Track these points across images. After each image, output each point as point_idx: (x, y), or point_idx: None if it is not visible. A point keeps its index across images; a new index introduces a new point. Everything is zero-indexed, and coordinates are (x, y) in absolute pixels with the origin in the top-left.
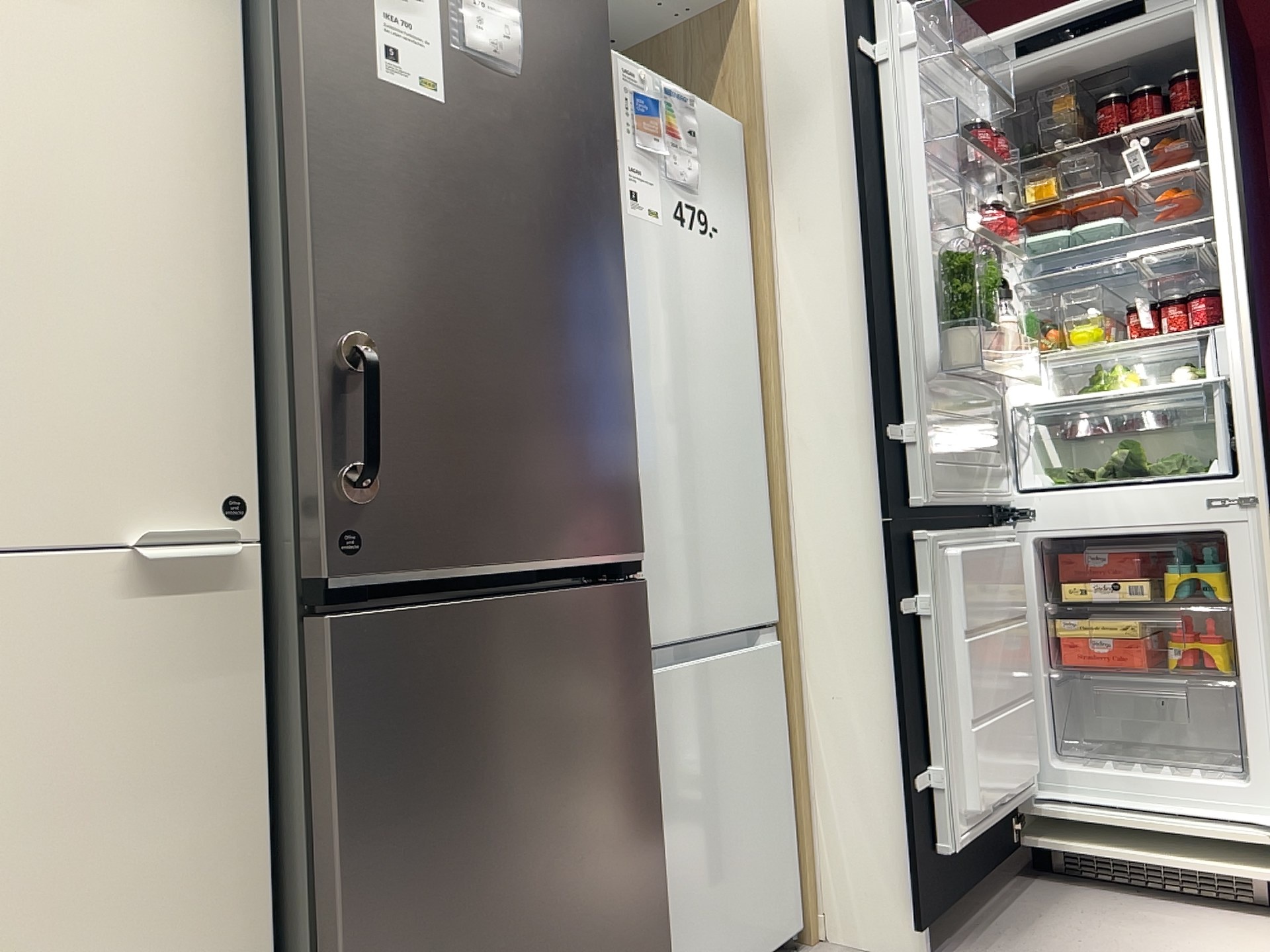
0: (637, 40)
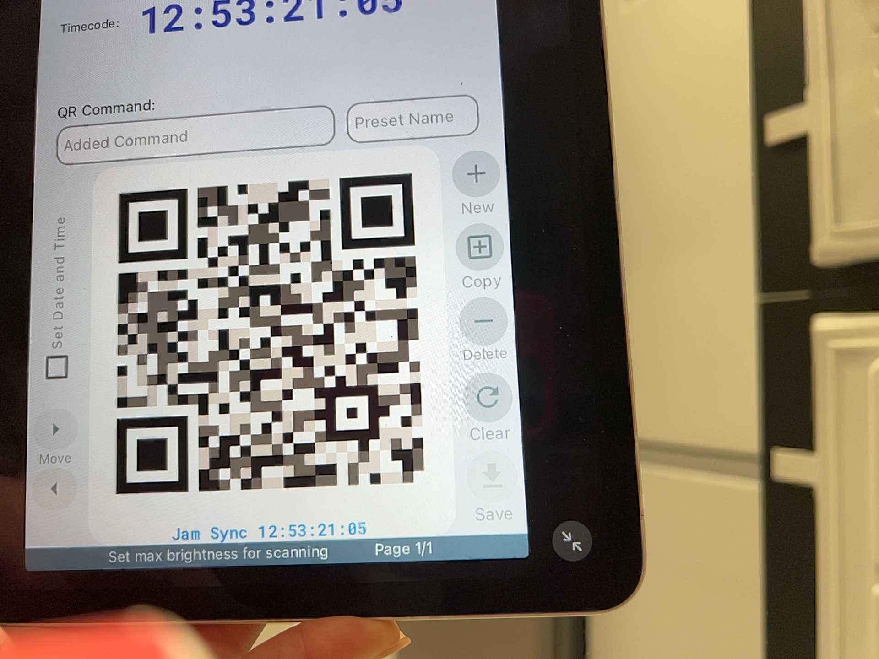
0: None
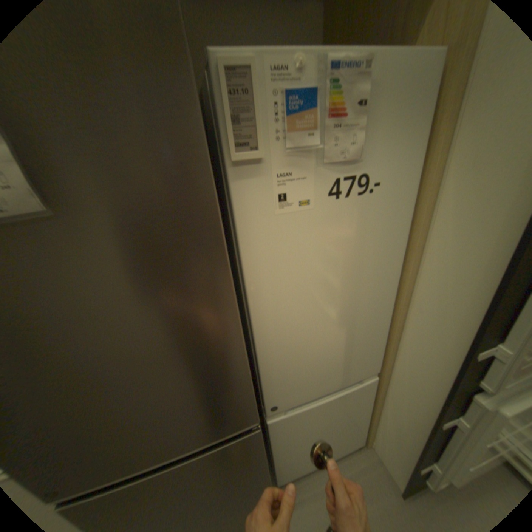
0: None
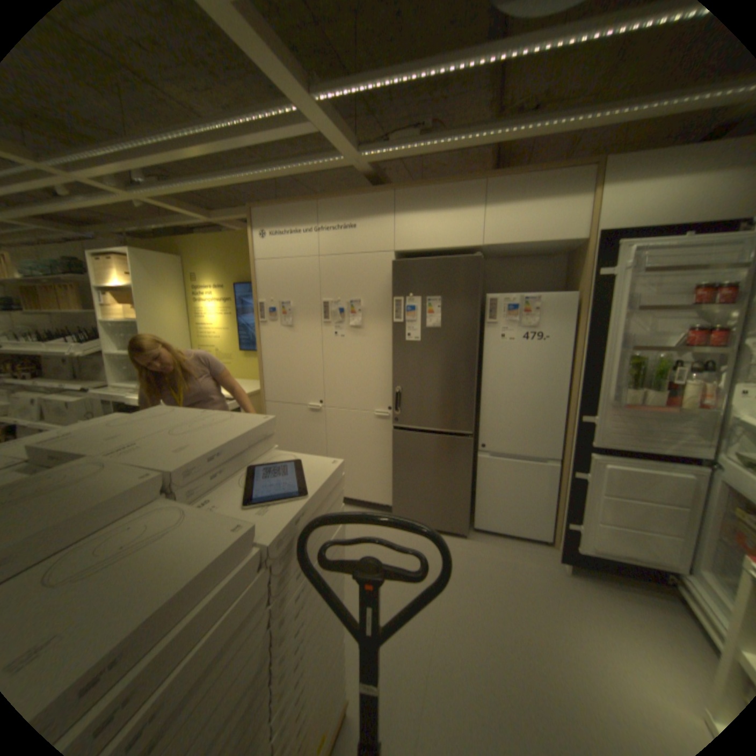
0: (575, 247)
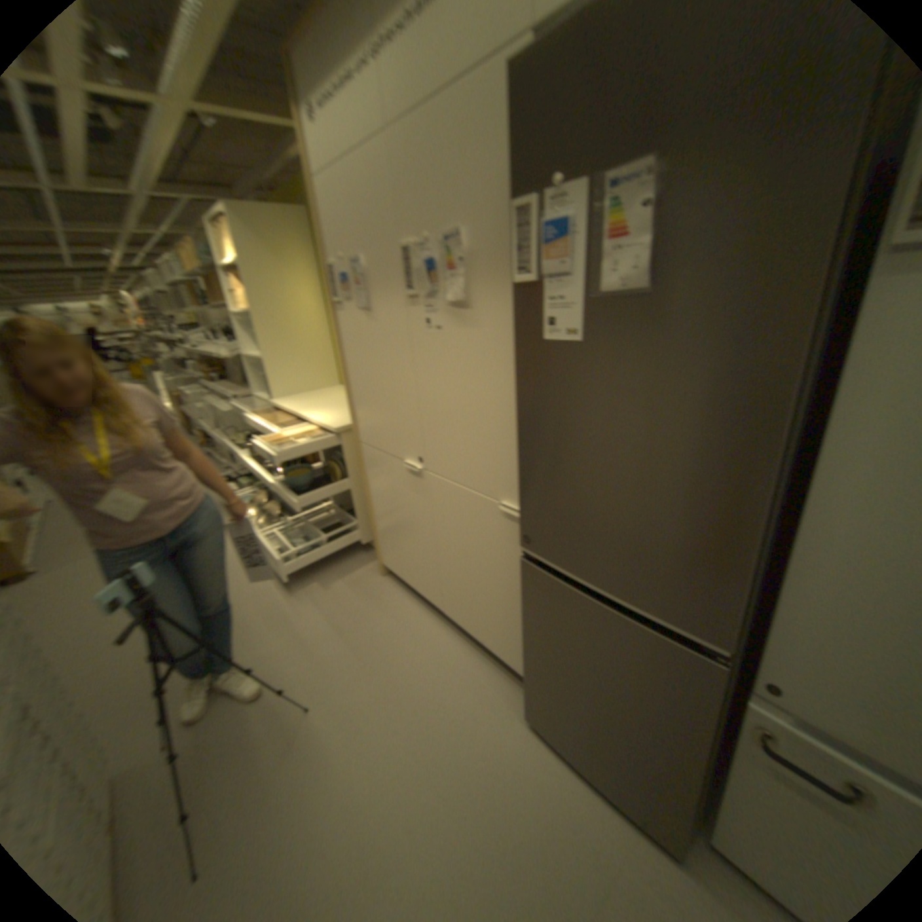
0: None
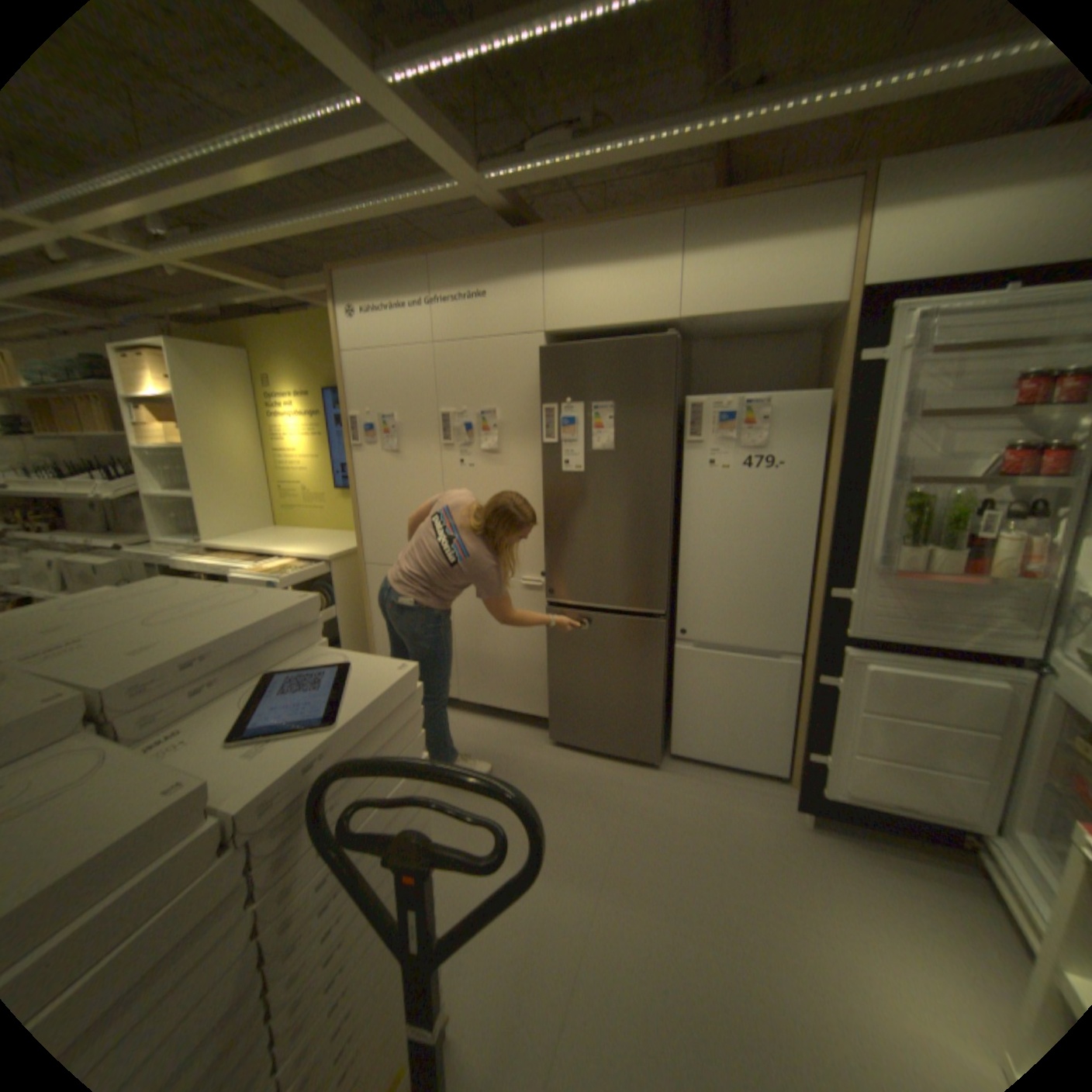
0: (831, 318)
